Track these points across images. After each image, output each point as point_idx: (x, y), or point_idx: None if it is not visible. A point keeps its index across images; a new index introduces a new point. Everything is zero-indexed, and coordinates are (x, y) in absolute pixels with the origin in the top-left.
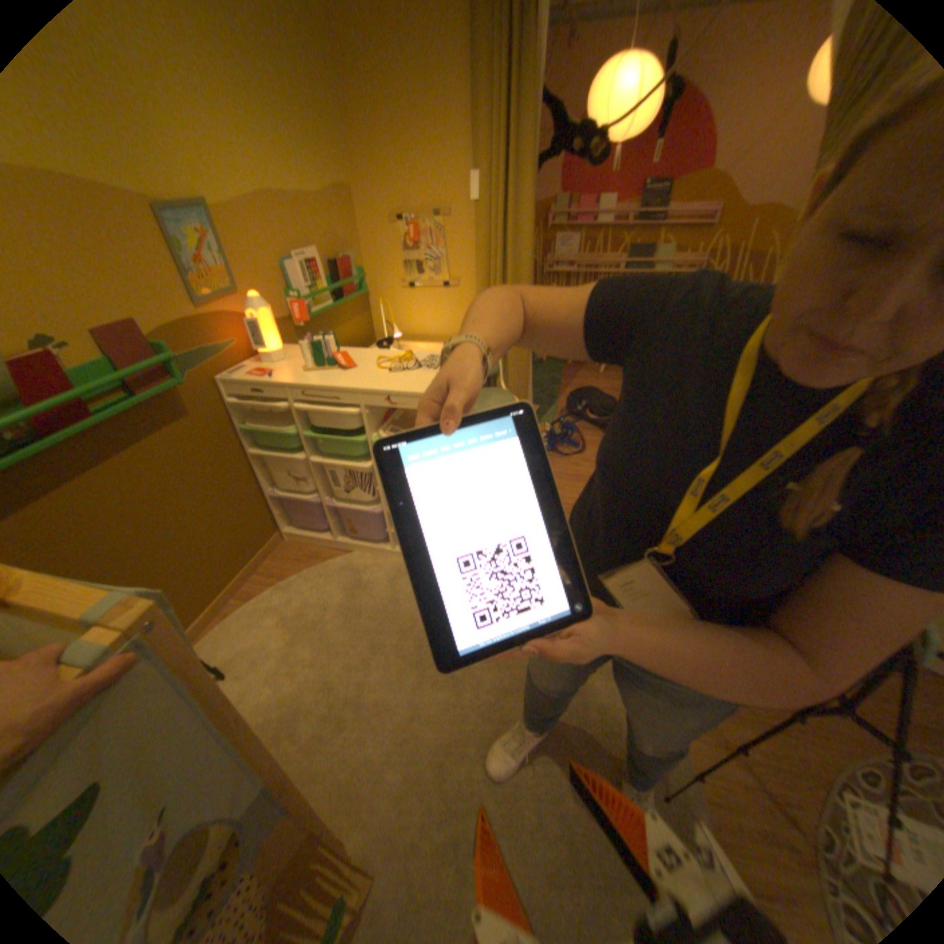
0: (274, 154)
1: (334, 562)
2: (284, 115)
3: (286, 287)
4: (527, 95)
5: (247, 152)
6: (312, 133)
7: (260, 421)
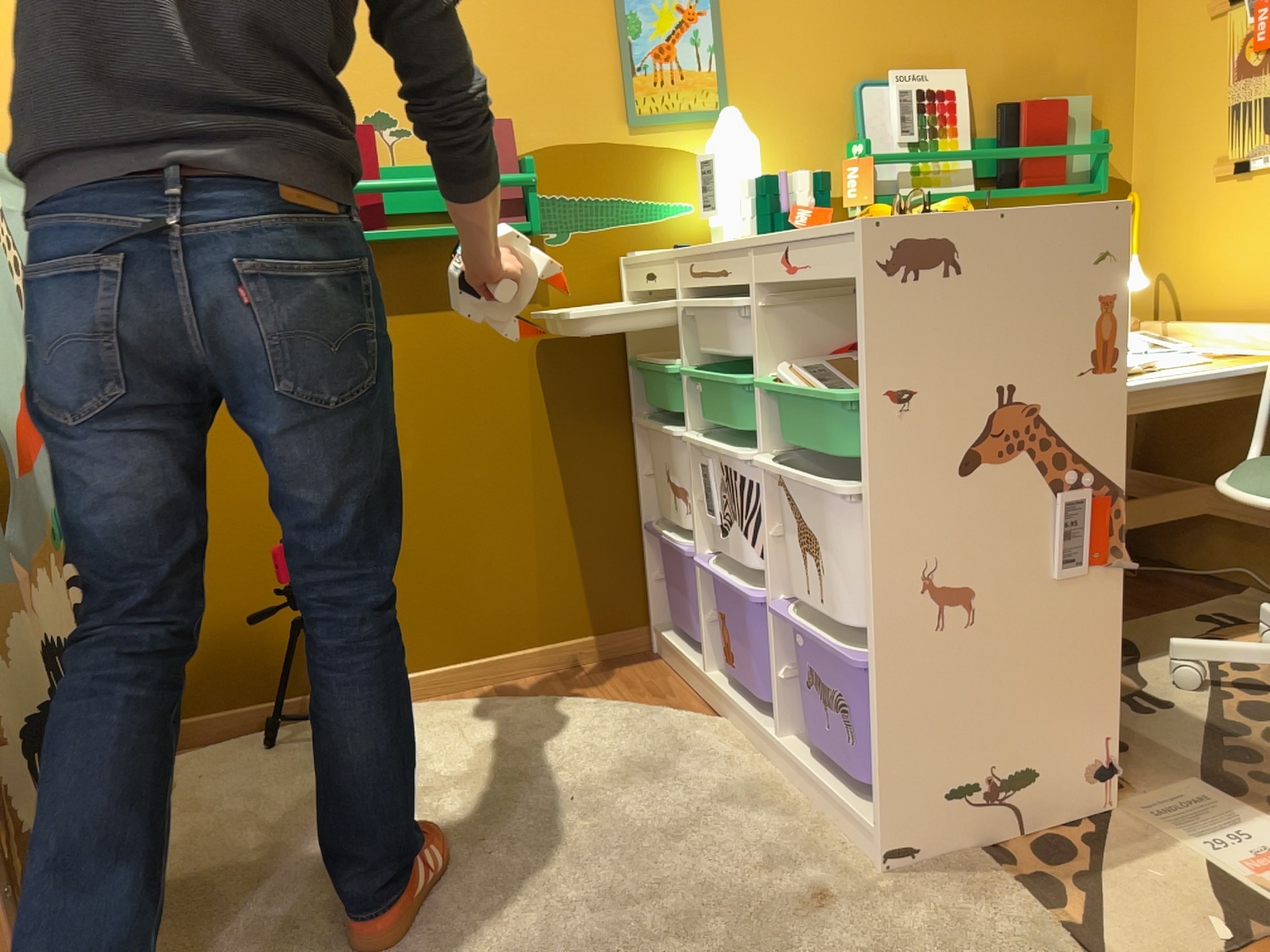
0: None
1: (673, 716)
2: None
3: (857, 138)
4: None
5: None
6: None
7: (667, 355)
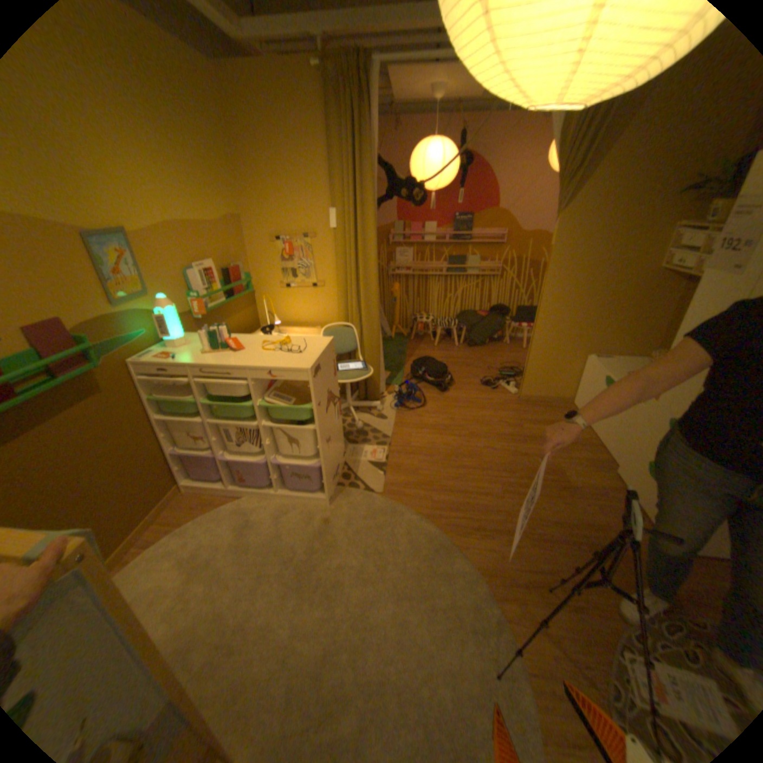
0: (181, 195)
1: (226, 507)
2: (189, 169)
3: (188, 289)
4: (367, 162)
5: (160, 194)
6: (211, 180)
7: (164, 393)
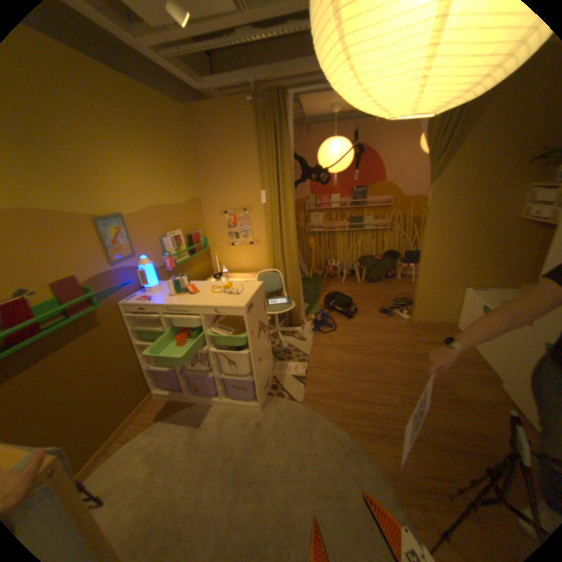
0: (161, 189)
1: (184, 411)
2: (168, 171)
3: (164, 250)
4: (287, 158)
5: (148, 189)
6: (182, 177)
7: (143, 325)
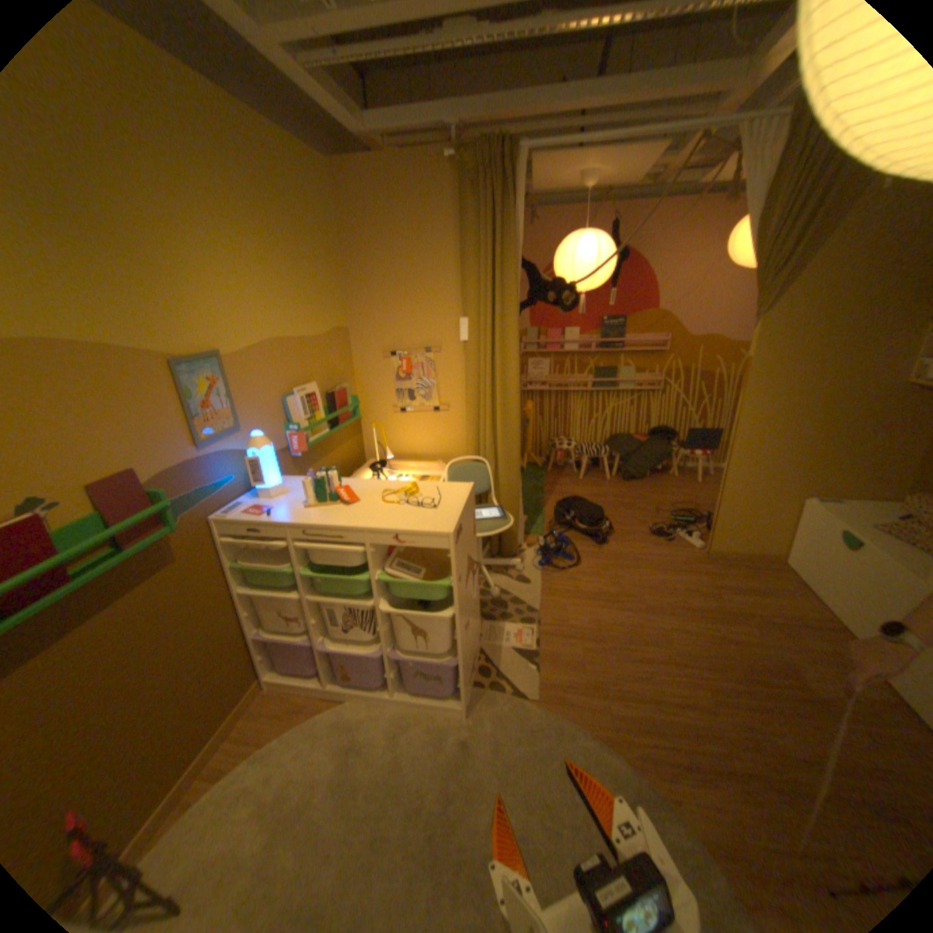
0: (286, 308)
1: (323, 717)
2: (297, 277)
3: (287, 420)
4: (510, 262)
5: (263, 308)
6: (319, 289)
7: (252, 558)
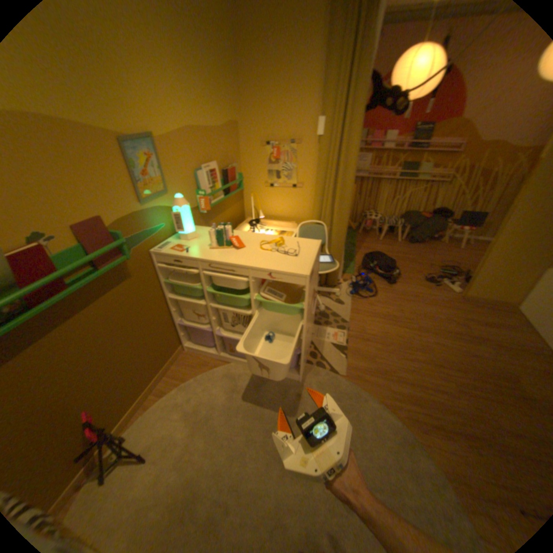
0: (197, 102)
1: (218, 369)
2: (205, 76)
3: (198, 187)
4: (365, 68)
5: (181, 100)
6: (220, 88)
7: (177, 277)
